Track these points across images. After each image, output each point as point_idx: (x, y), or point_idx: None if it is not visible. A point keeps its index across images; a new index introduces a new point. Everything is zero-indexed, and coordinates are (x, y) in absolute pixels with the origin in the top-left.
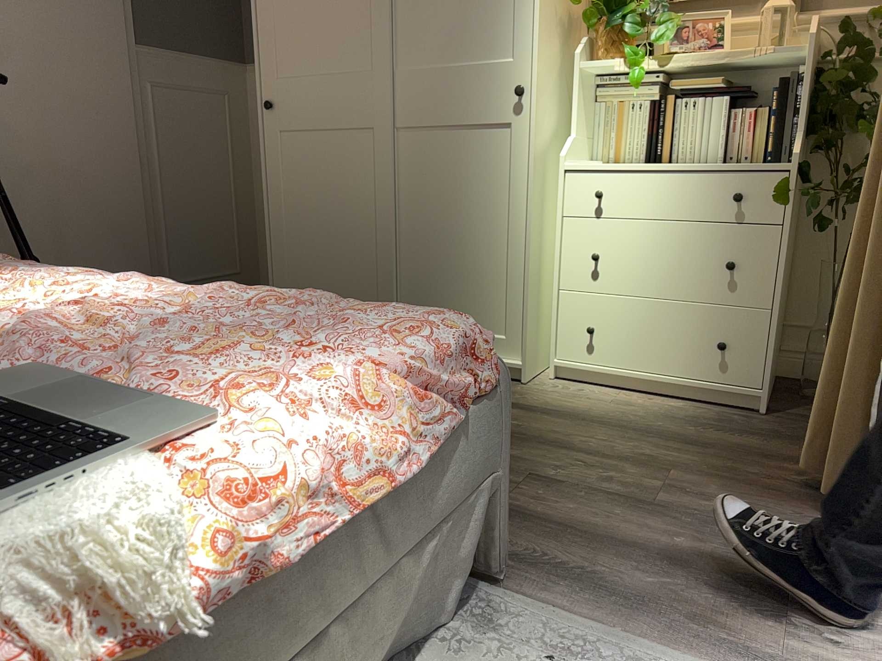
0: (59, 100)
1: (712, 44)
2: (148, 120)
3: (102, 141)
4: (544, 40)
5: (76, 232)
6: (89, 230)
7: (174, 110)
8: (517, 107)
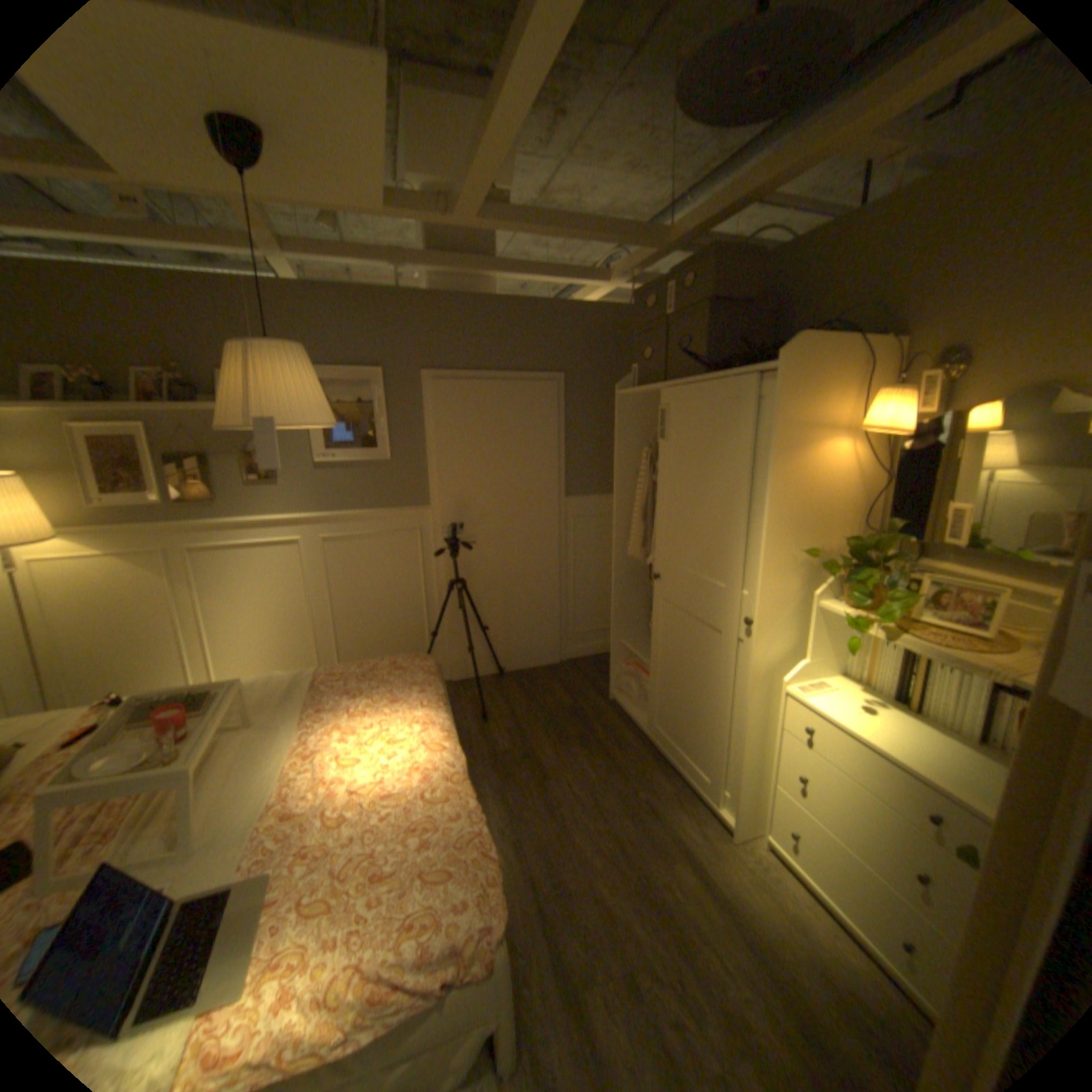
0: (512, 538)
1: (977, 621)
2: (567, 538)
3: (534, 557)
4: (774, 587)
5: (514, 607)
6: (521, 606)
7: (586, 530)
8: (747, 631)
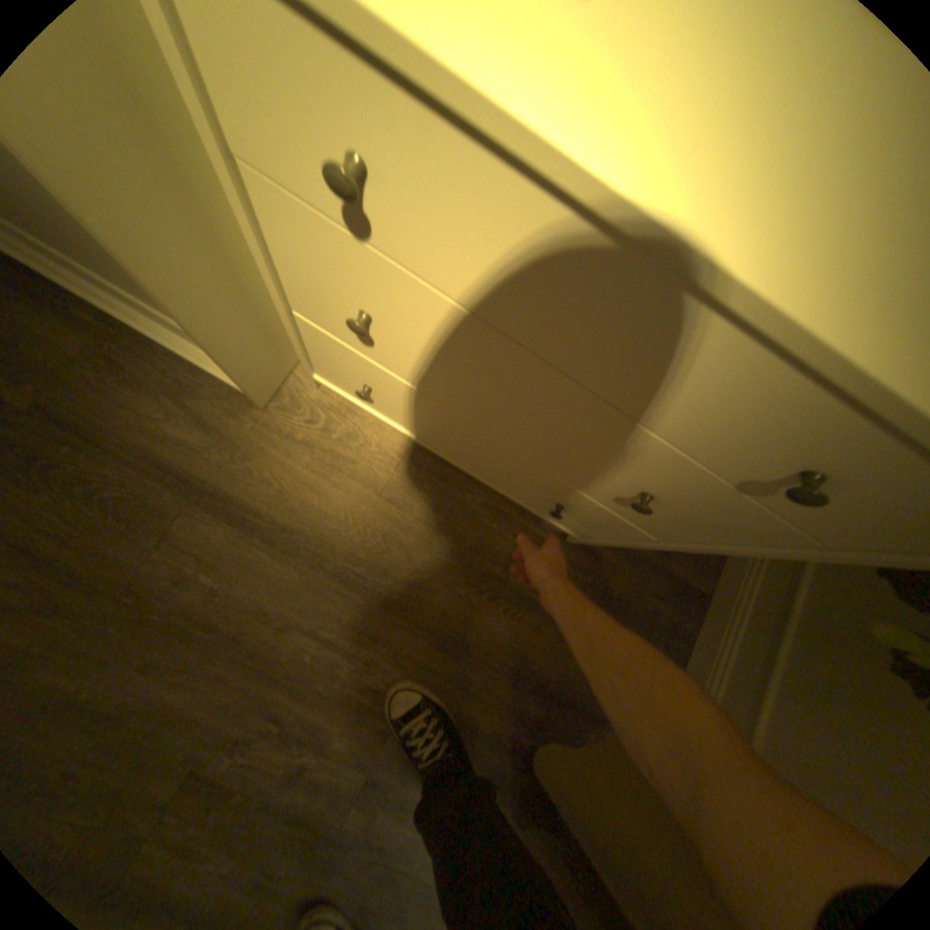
0: None
1: None
2: None
3: None
4: None
5: None
6: None
7: None
8: None
